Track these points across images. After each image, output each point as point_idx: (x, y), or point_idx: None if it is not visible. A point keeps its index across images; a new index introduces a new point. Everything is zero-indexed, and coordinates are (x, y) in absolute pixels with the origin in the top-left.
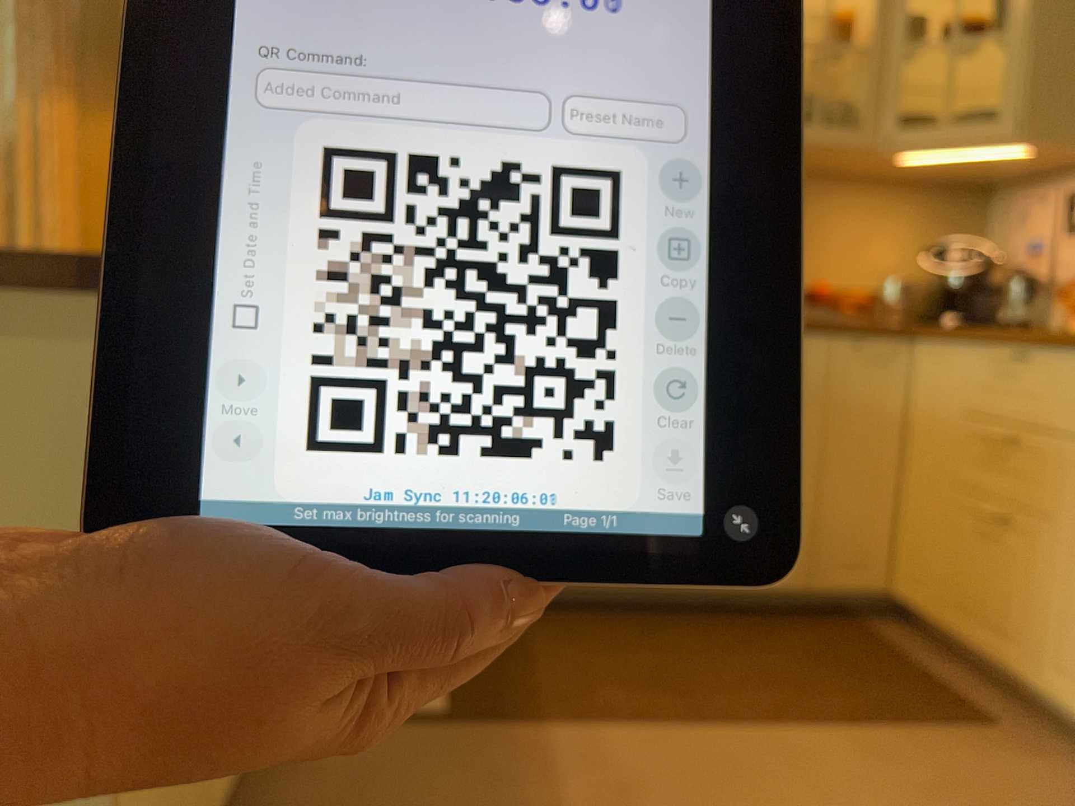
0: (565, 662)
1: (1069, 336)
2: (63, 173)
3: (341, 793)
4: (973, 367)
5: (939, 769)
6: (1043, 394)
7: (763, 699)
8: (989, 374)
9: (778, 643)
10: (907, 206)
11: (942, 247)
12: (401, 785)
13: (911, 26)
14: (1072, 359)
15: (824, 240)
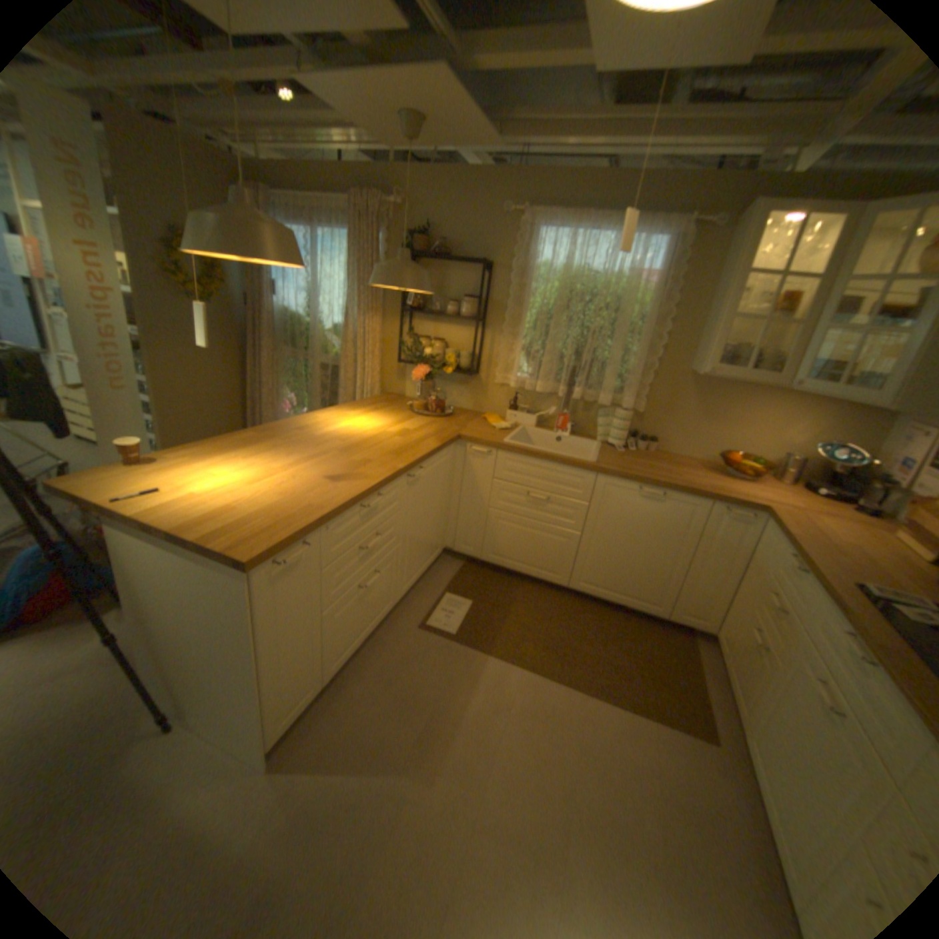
0: (522, 621)
1: (824, 577)
2: (373, 349)
3: (398, 662)
4: (785, 553)
5: (660, 755)
6: (804, 597)
7: (599, 677)
8: (789, 563)
9: (635, 642)
10: (823, 409)
11: (840, 440)
12: (420, 666)
13: (840, 308)
14: (822, 590)
15: (752, 423)
